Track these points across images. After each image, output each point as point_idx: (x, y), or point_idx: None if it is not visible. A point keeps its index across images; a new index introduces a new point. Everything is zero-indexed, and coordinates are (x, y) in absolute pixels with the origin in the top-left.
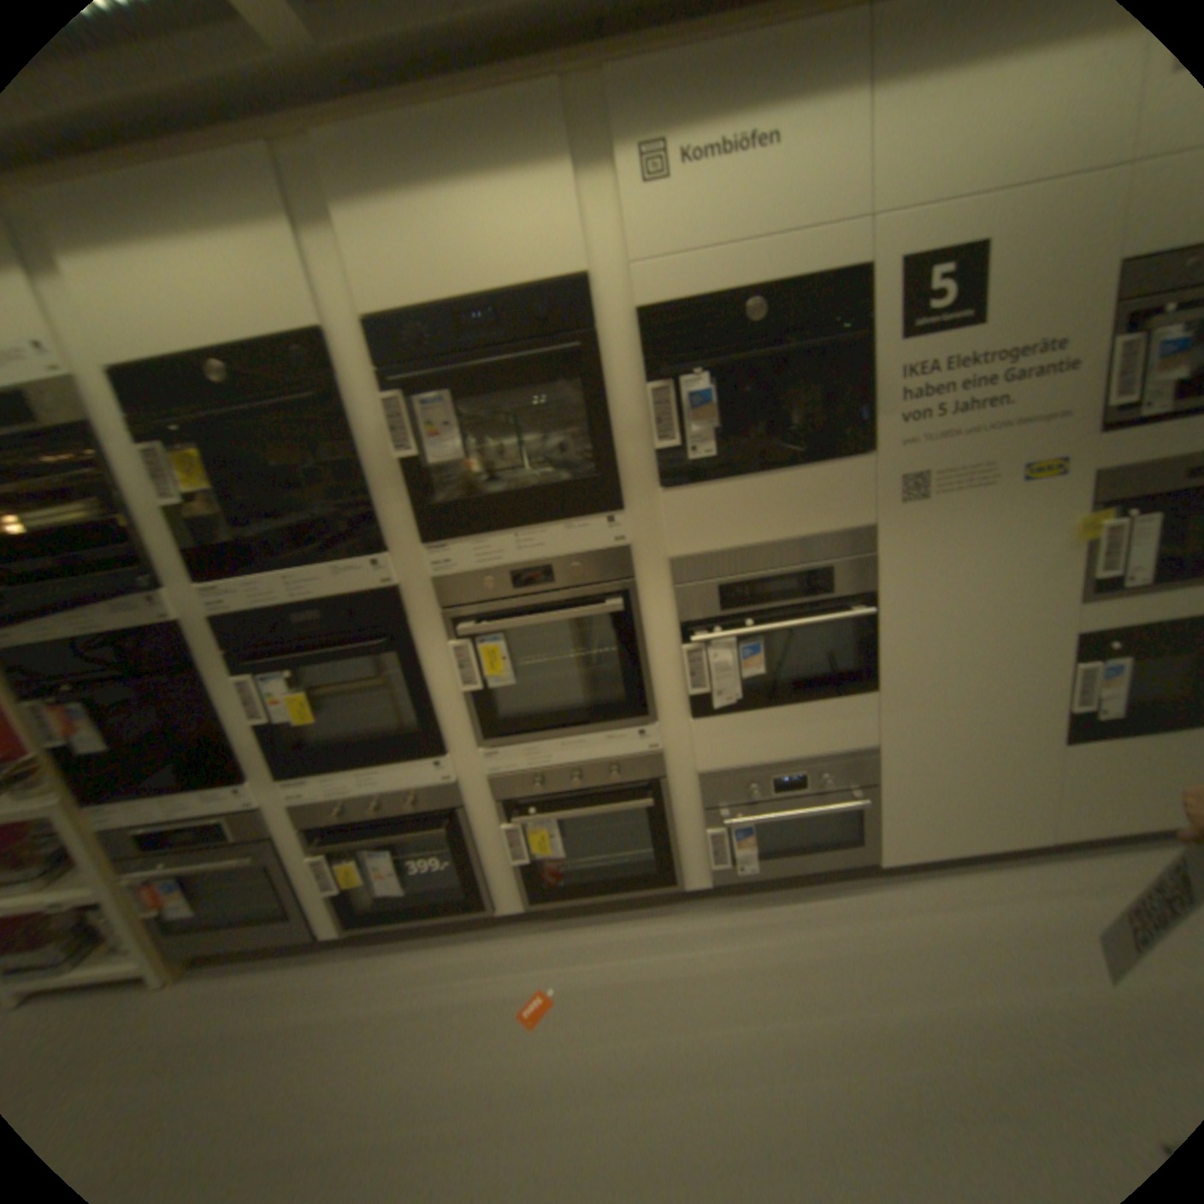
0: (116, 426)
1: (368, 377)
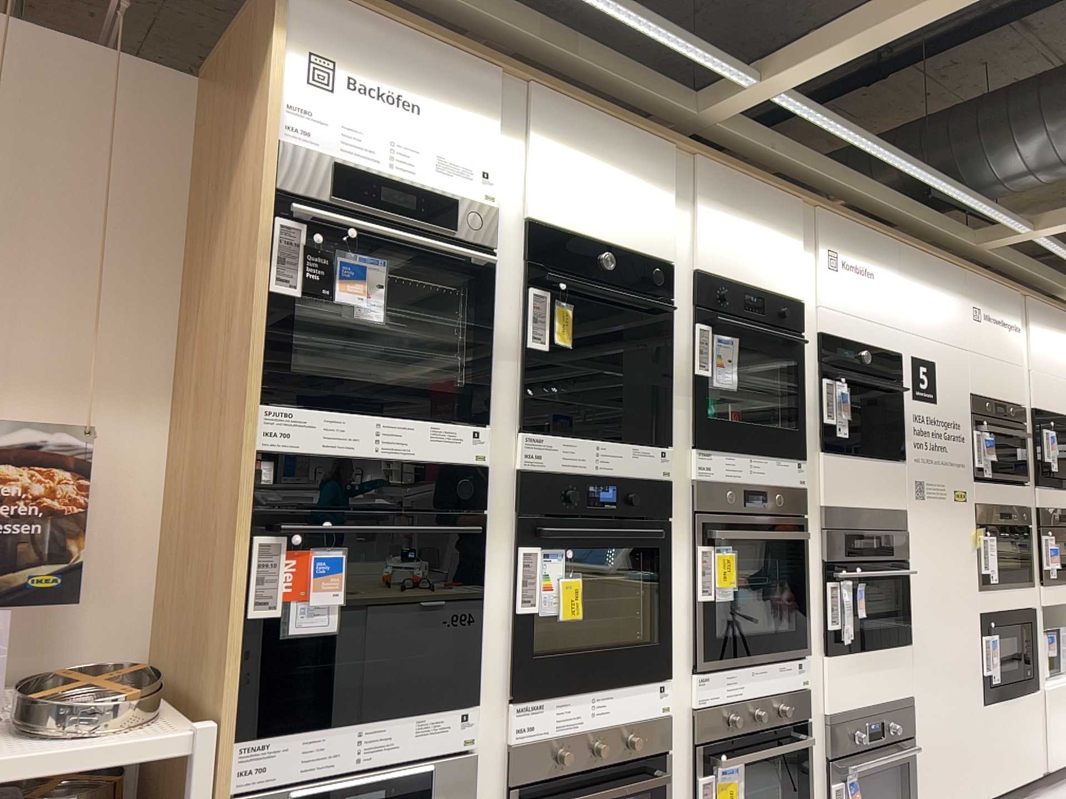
0: (518, 272)
1: (688, 313)
